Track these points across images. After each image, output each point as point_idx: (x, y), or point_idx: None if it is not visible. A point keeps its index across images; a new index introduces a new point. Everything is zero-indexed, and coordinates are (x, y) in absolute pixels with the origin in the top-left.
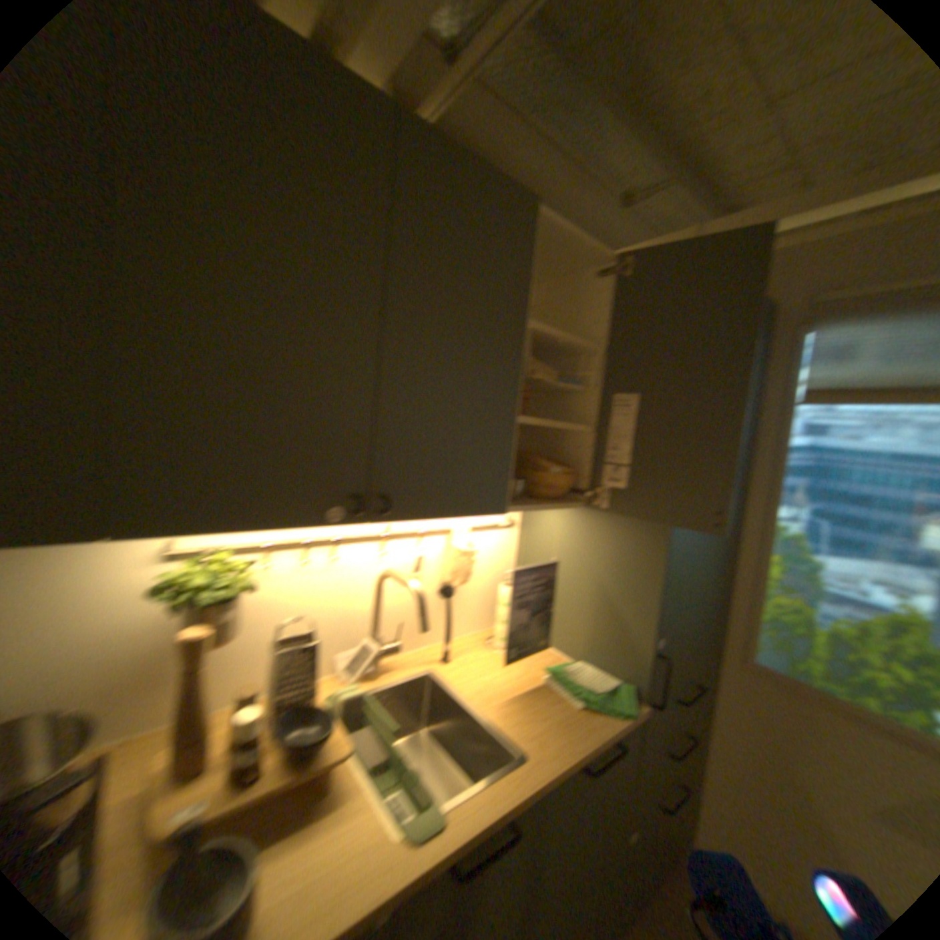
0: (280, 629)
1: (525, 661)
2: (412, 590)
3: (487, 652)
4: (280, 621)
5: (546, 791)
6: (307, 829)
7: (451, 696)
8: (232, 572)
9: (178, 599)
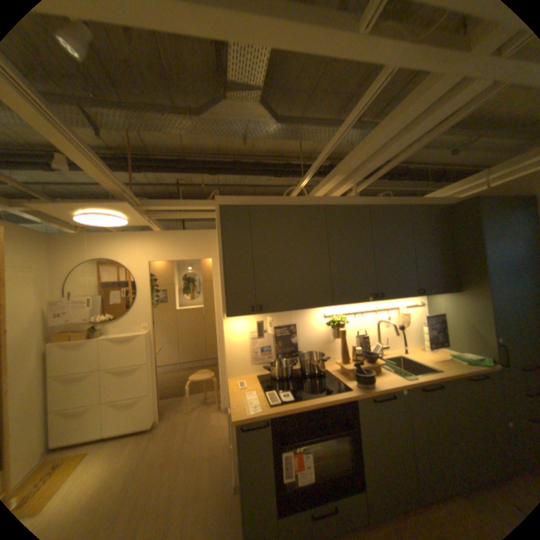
0: (355, 335)
1: (441, 354)
2: (391, 323)
3: (423, 352)
4: (354, 333)
5: (452, 378)
6: (379, 376)
7: (412, 360)
8: (344, 318)
9: (335, 323)
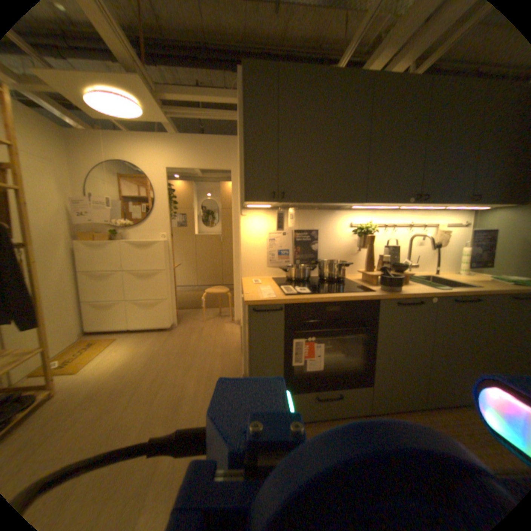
0: (383, 246)
1: (479, 276)
2: (429, 235)
3: (458, 274)
4: (382, 245)
5: (494, 292)
6: (406, 285)
7: (444, 278)
8: (374, 225)
9: (364, 229)
